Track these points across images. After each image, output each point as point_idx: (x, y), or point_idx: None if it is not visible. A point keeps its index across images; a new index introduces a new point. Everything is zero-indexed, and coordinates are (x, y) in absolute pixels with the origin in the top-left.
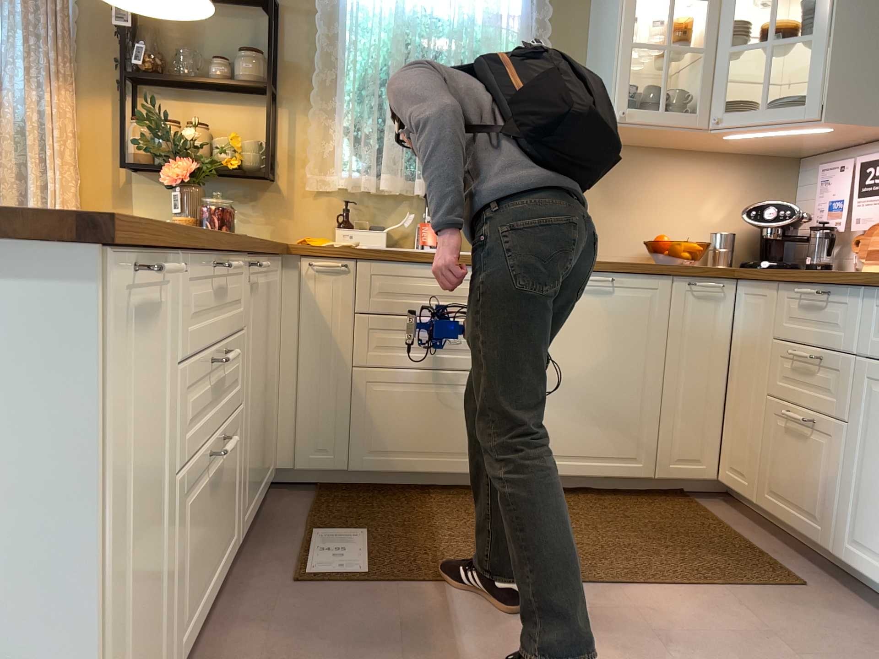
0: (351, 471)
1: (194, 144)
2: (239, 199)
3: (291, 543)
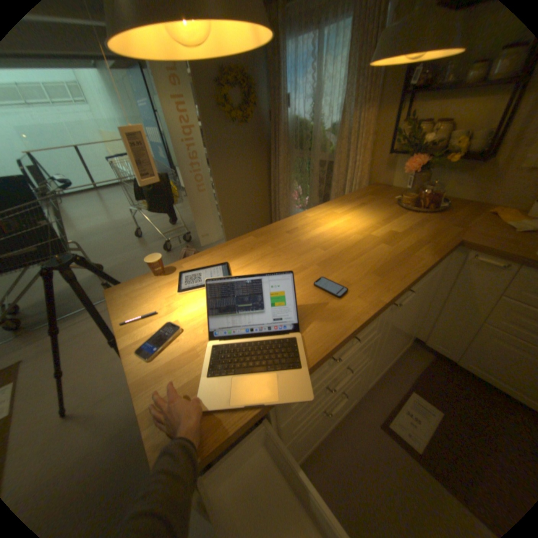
0: (461, 366)
1: (436, 136)
2: (460, 168)
3: (399, 395)
